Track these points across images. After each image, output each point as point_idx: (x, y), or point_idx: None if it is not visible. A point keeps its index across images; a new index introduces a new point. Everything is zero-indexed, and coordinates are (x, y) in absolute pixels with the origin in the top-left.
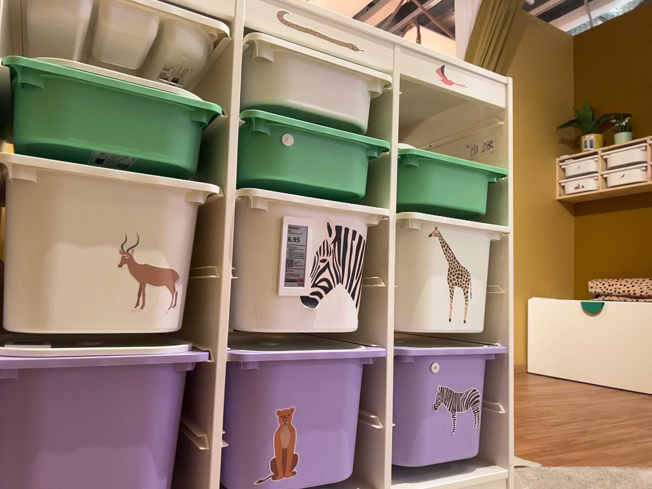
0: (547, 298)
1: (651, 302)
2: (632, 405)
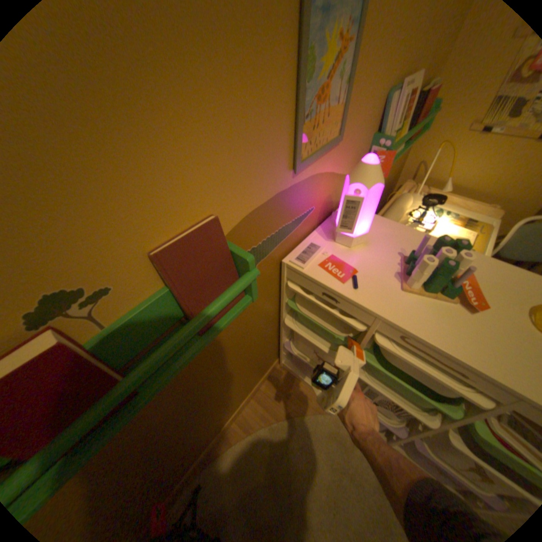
0: None
1: None
2: None
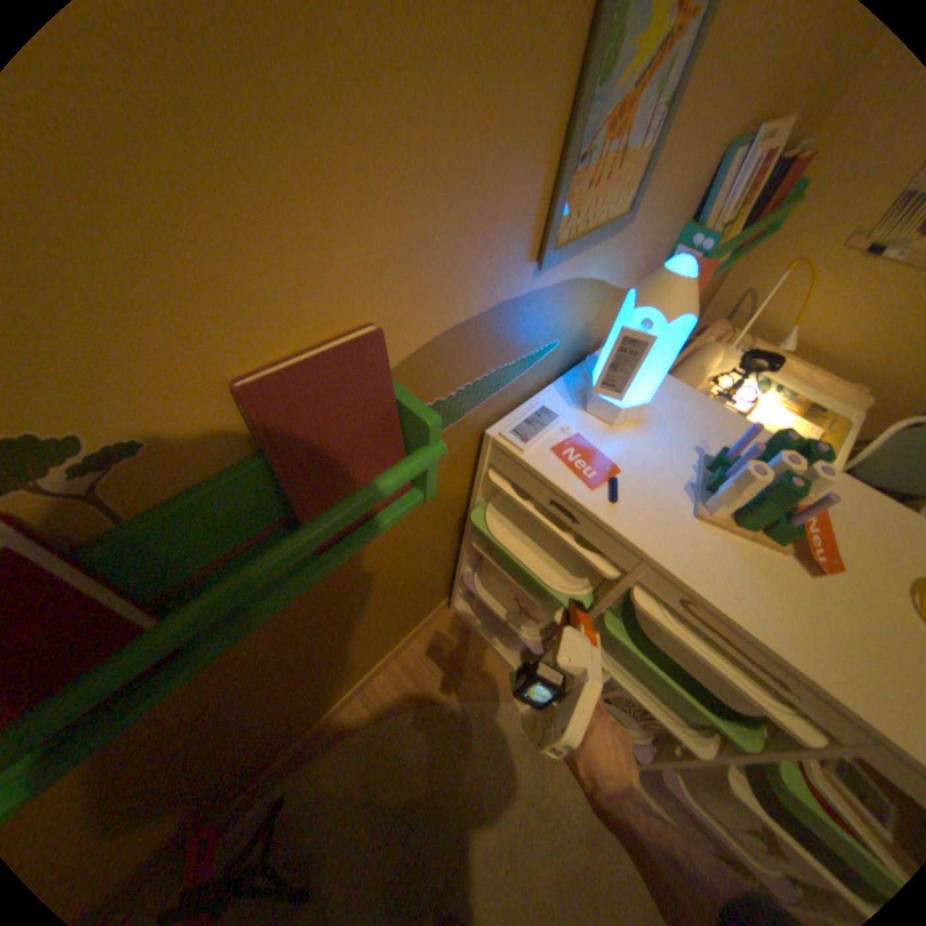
0: None
1: None
2: None
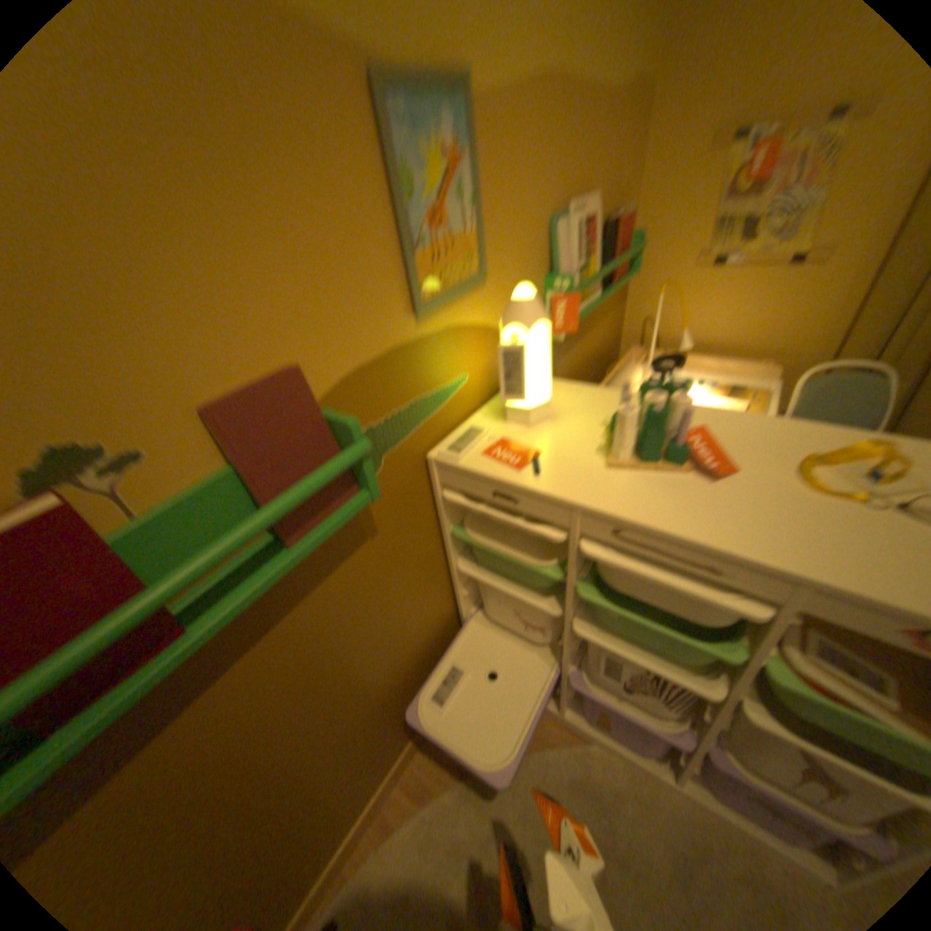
0: None
1: None
2: None
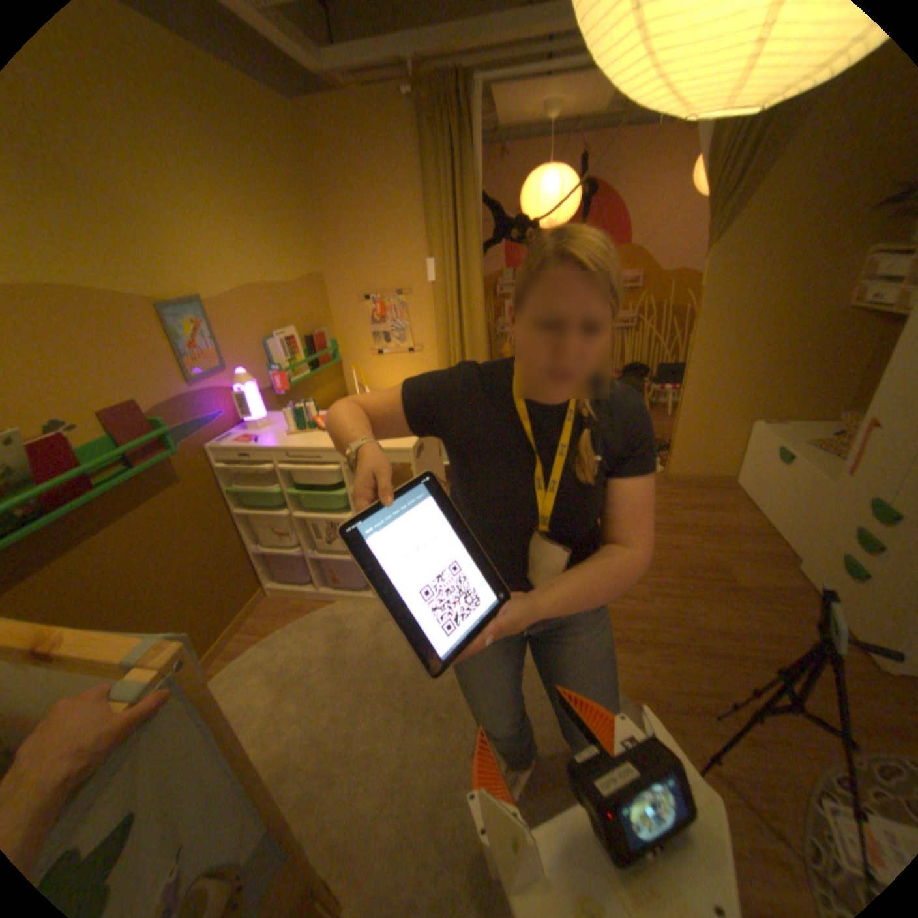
0: (790, 423)
1: (834, 480)
2: (718, 565)
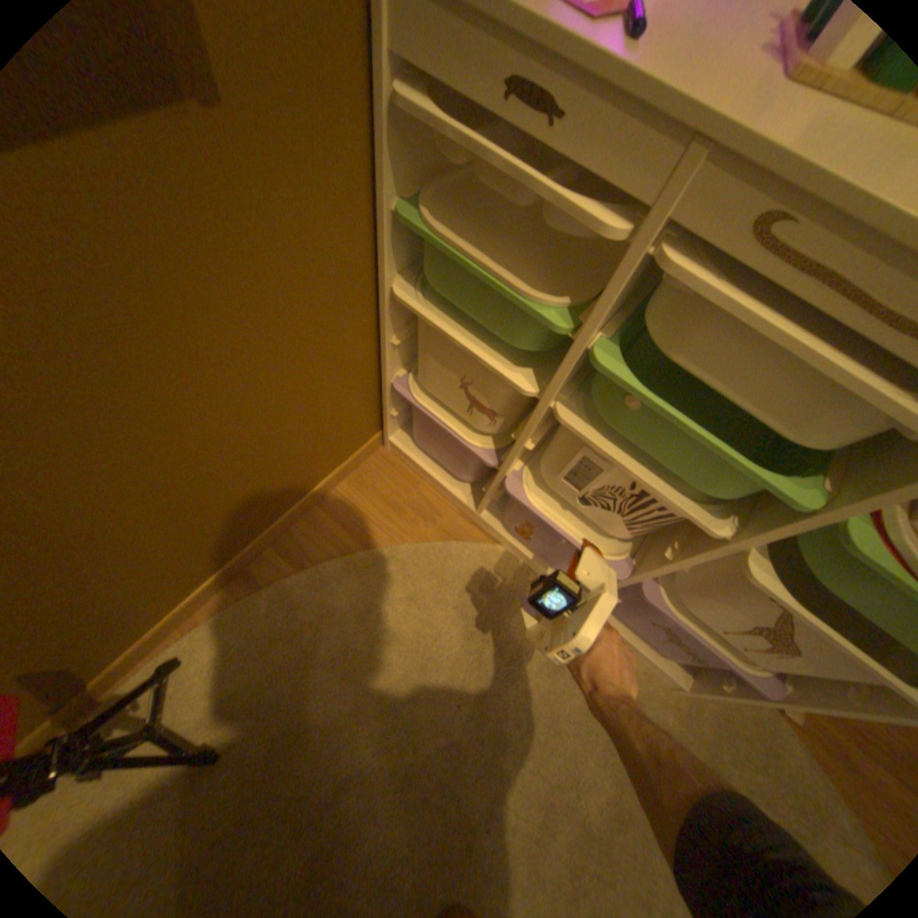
0: None
1: None
2: None
